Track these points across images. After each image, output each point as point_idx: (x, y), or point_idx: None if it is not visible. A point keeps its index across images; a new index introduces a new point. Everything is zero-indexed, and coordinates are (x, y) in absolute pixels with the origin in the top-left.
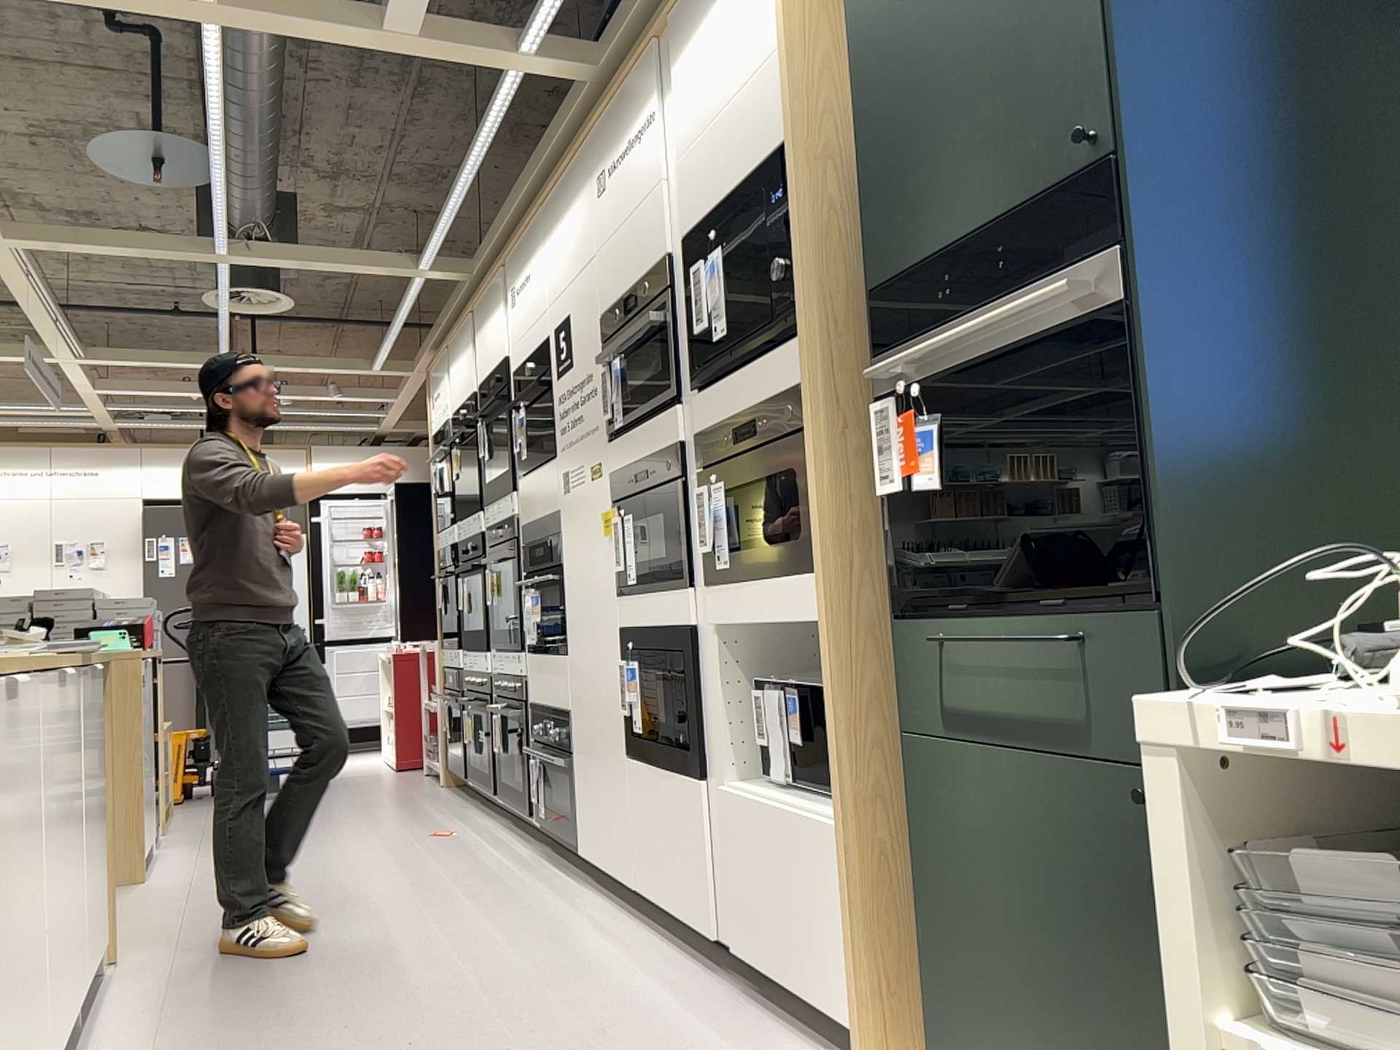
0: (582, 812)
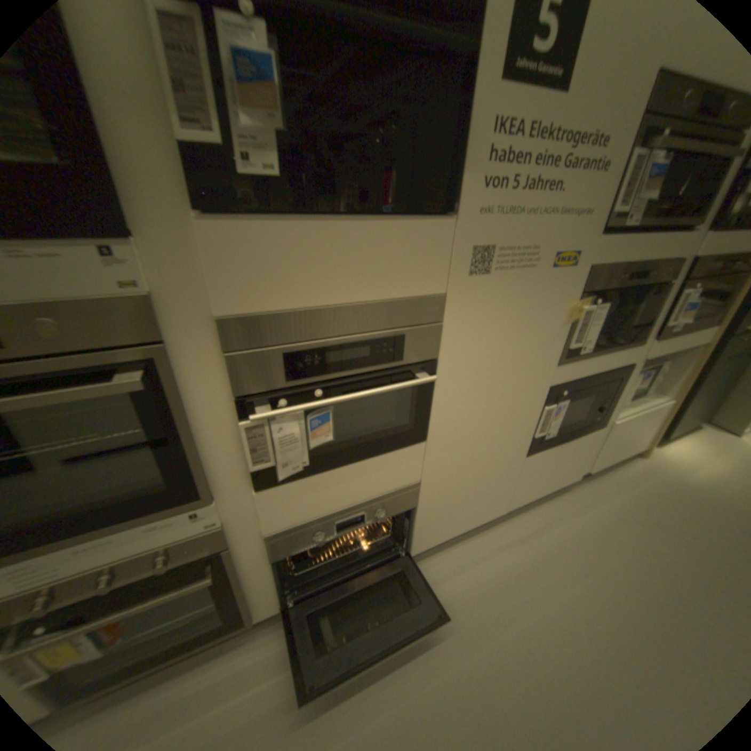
0: (427, 530)
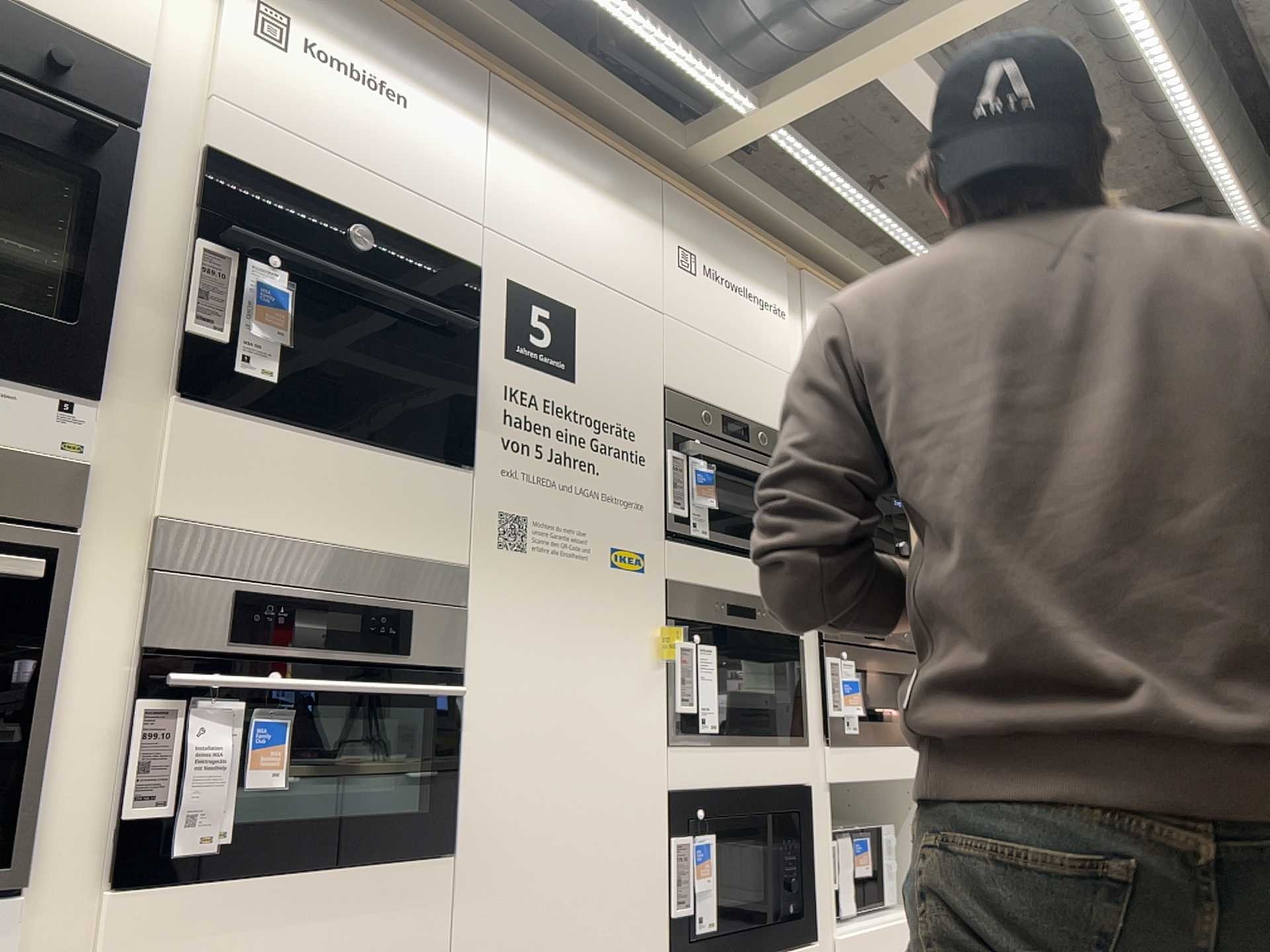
0: None
